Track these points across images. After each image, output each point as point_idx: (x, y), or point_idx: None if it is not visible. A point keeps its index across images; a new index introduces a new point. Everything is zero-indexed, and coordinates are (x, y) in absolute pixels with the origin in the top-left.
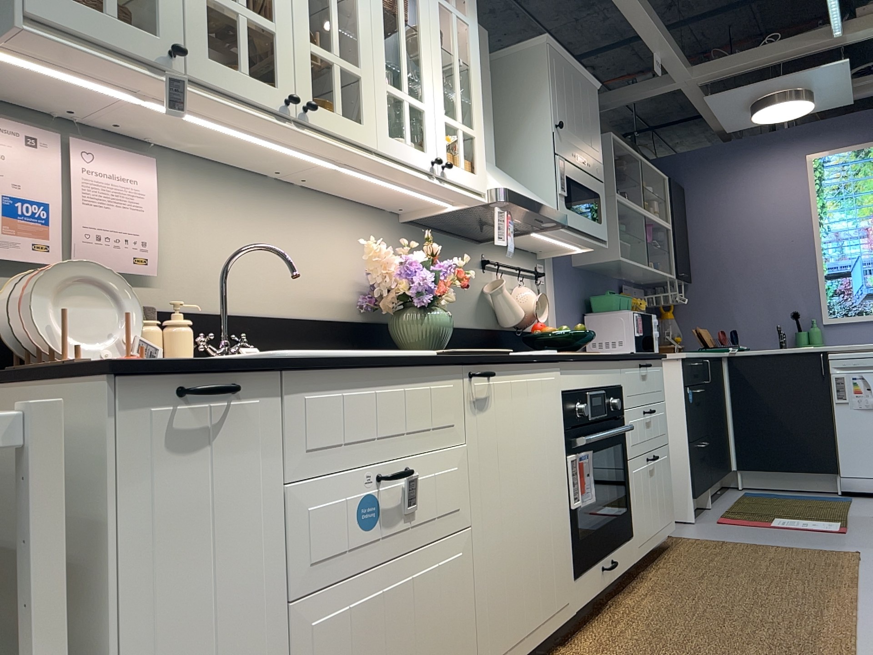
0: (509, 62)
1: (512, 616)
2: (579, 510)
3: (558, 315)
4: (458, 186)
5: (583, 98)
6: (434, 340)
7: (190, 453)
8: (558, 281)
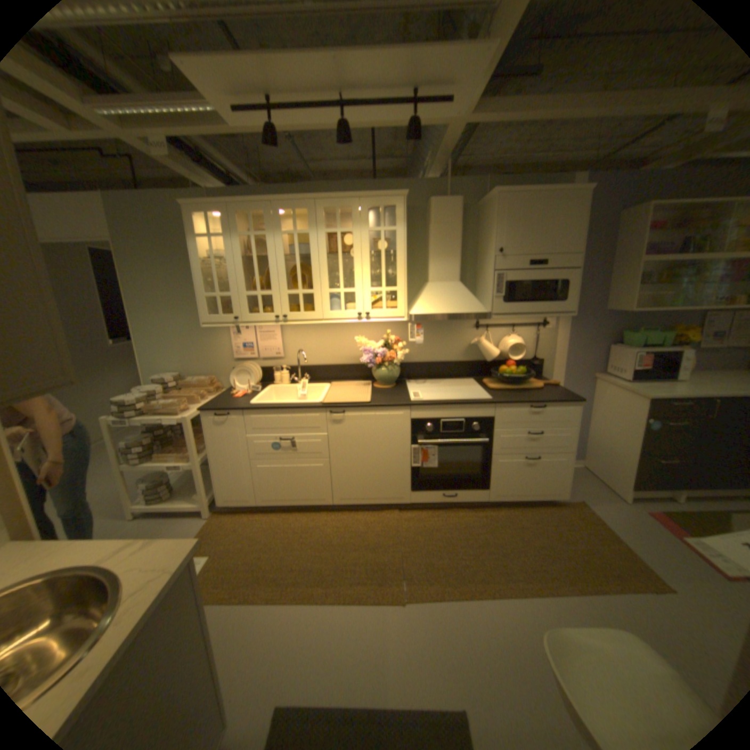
0: (488, 203)
1: (355, 490)
2: (423, 468)
3: (568, 347)
4: (383, 318)
5: (555, 211)
6: (384, 380)
7: (220, 426)
8: (575, 323)
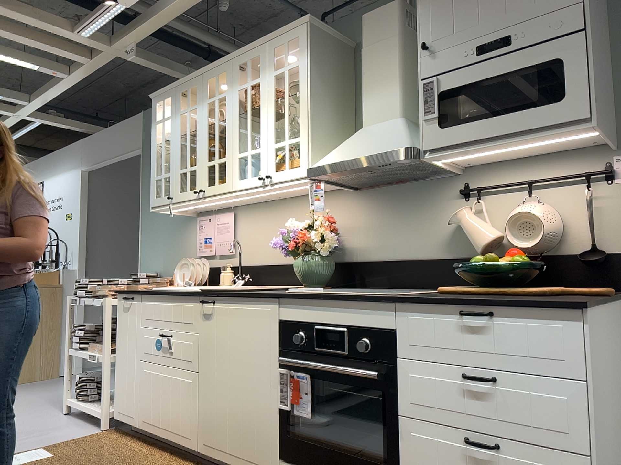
0: None
1: (218, 433)
2: (296, 416)
3: None
4: (287, 180)
5: None
6: (304, 276)
7: (126, 312)
8: None
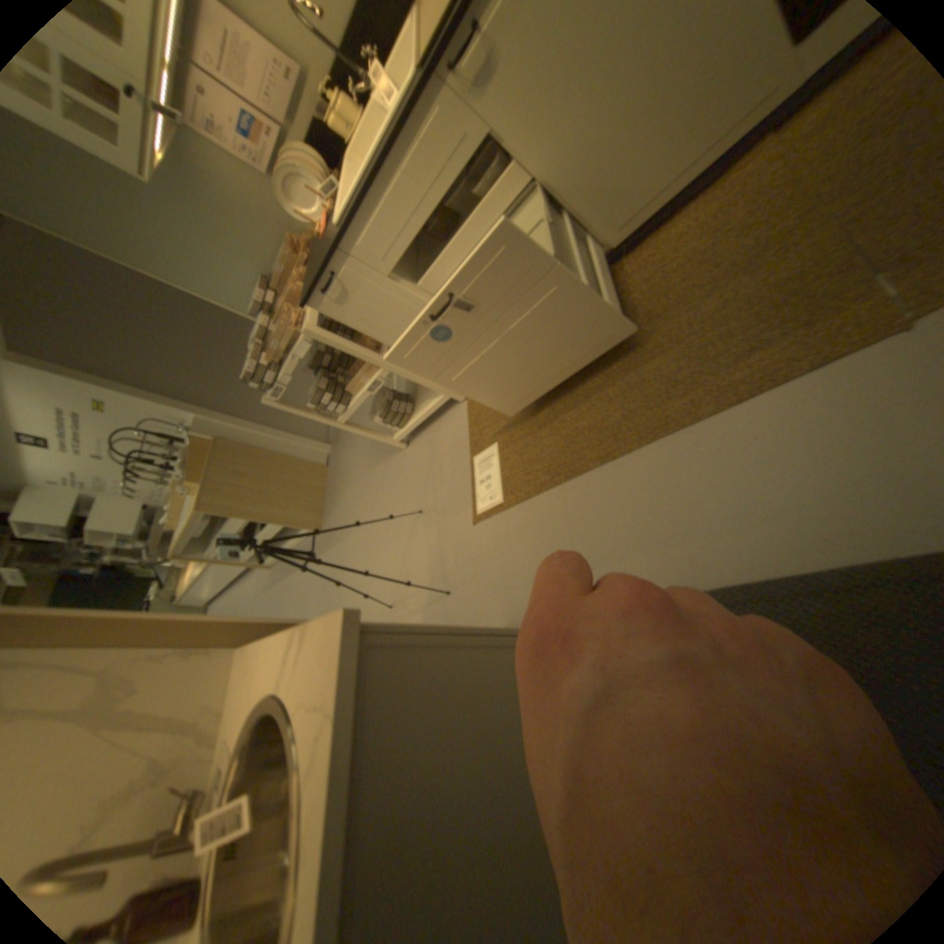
0: None
1: (638, 185)
2: None
3: None
4: None
5: None
6: None
7: (349, 298)
8: None
